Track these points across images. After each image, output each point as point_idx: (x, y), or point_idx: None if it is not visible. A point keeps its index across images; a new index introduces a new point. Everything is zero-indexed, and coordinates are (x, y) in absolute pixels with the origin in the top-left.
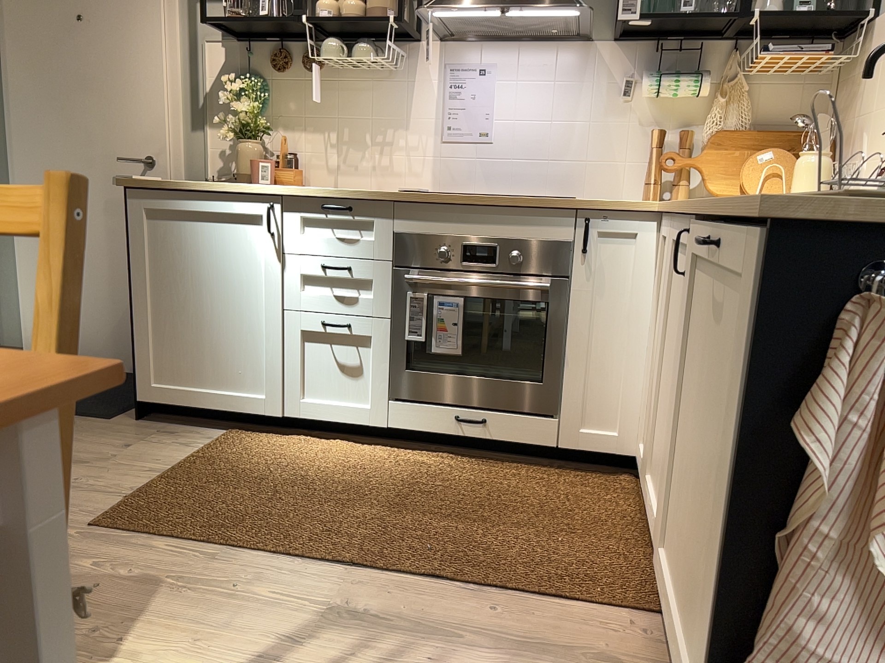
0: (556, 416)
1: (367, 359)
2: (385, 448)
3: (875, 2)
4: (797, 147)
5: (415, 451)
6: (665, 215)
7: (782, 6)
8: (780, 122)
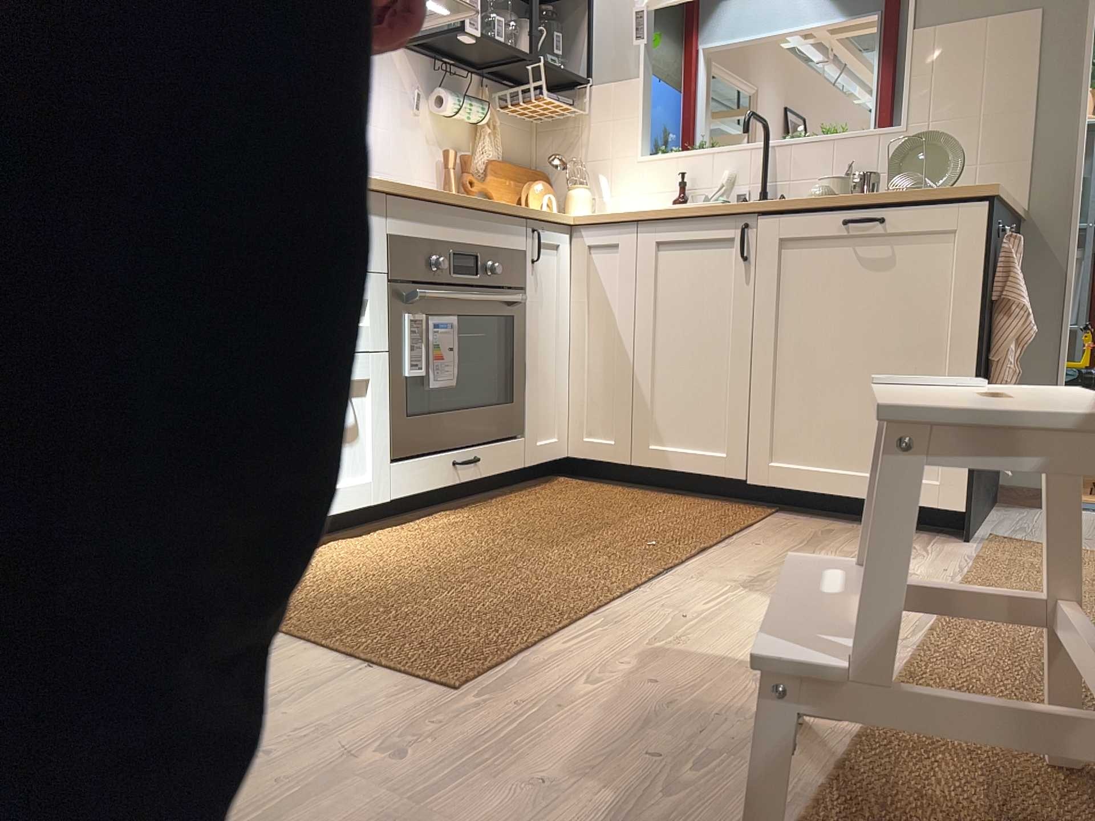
0: (510, 436)
1: (364, 411)
2: (377, 531)
3: (583, 74)
4: (543, 181)
5: (404, 522)
6: (594, 224)
7: (544, 59)
8: (511, 159)
